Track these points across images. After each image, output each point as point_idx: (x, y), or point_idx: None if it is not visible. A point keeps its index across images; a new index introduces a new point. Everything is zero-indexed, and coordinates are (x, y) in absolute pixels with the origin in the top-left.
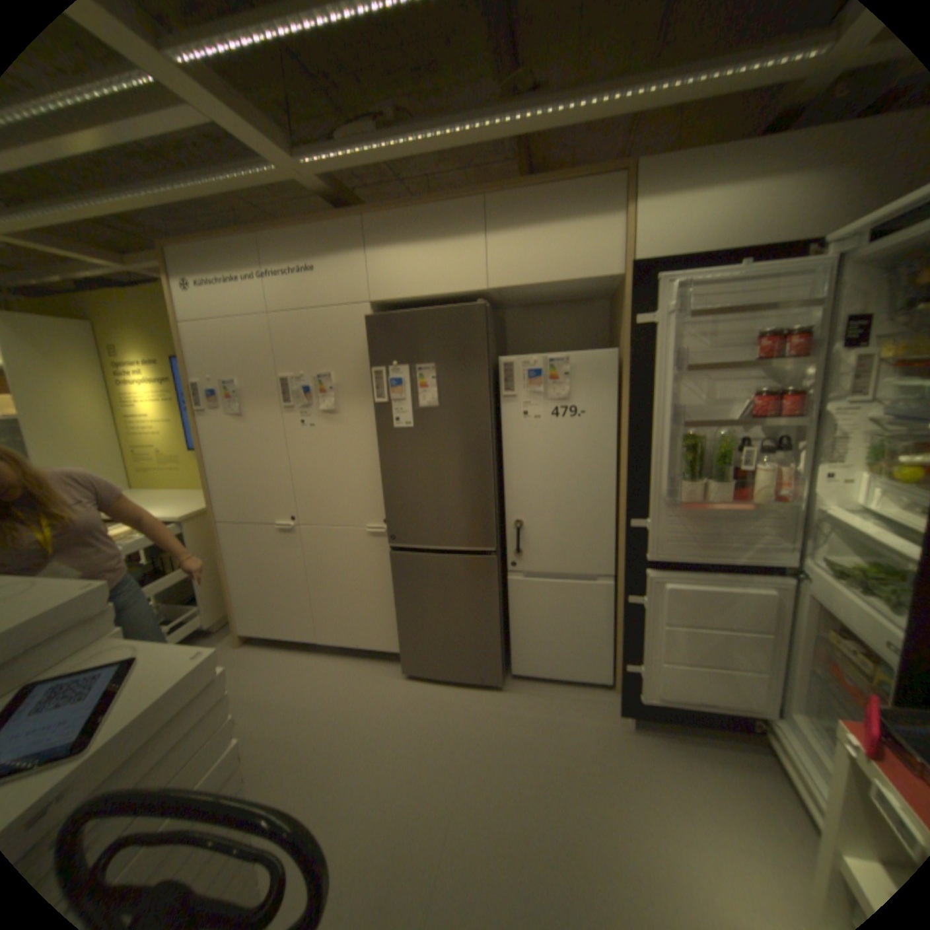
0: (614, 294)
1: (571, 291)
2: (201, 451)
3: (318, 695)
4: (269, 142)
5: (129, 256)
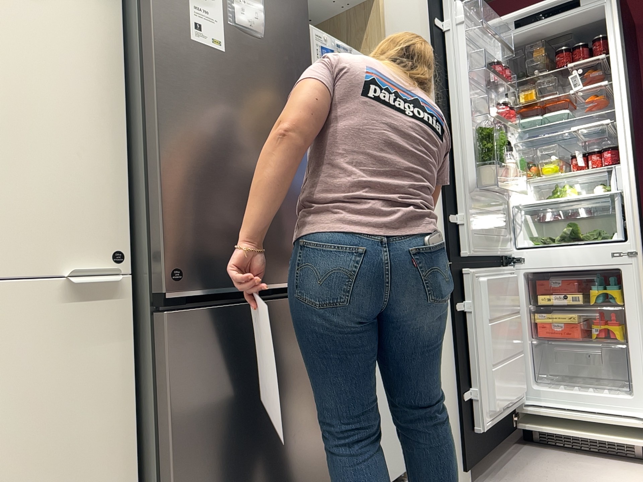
0: None
1: None
2: None
3: None
4: None
5: None
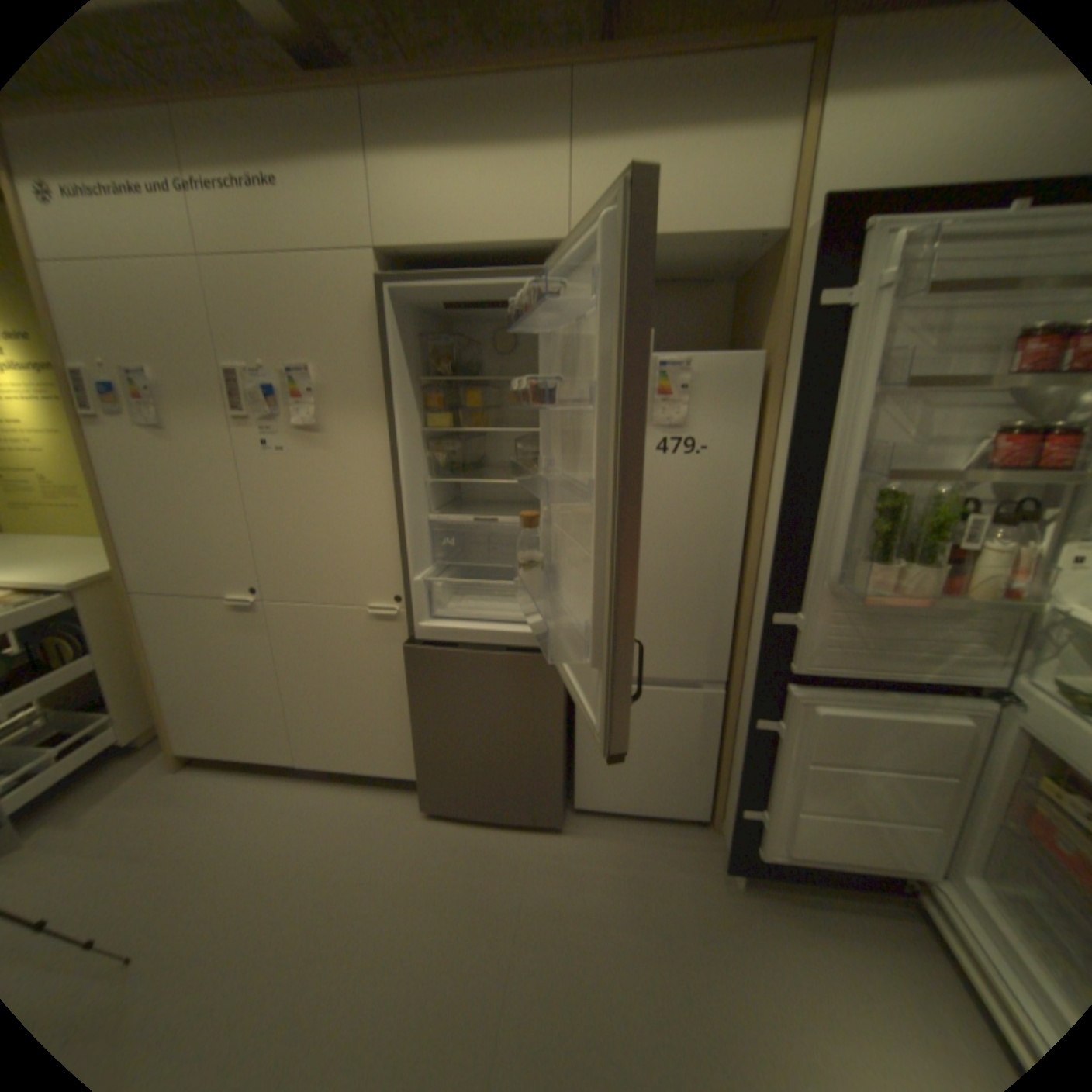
0: (749, 271)
1: (692, 258)
2: (95, 481)
3: (294, 848)
4: None
5: None
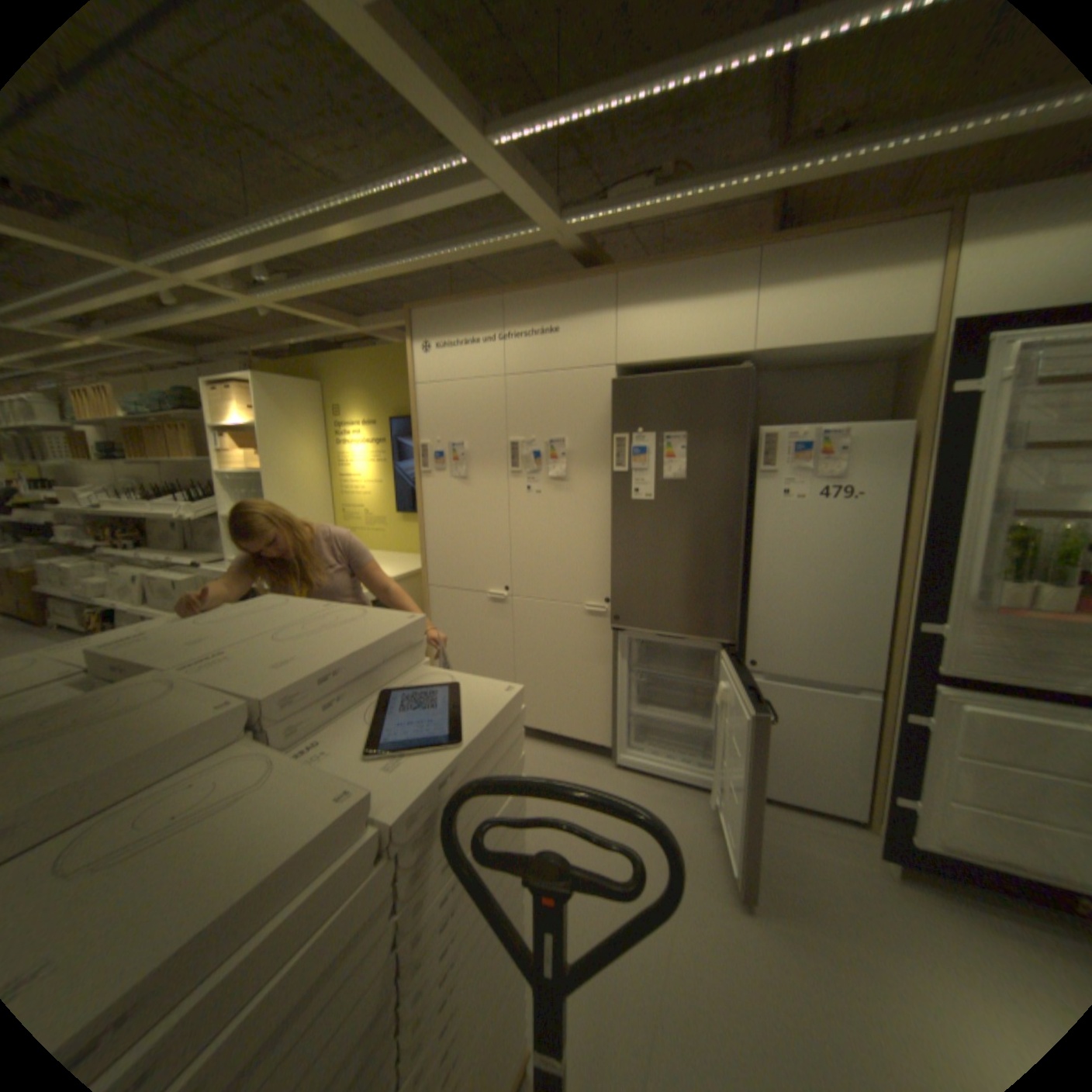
0: (908, 355)
1: (853, 352)
2: (422, 512)
3: None
4: (546, 206)
5: (363, 318)
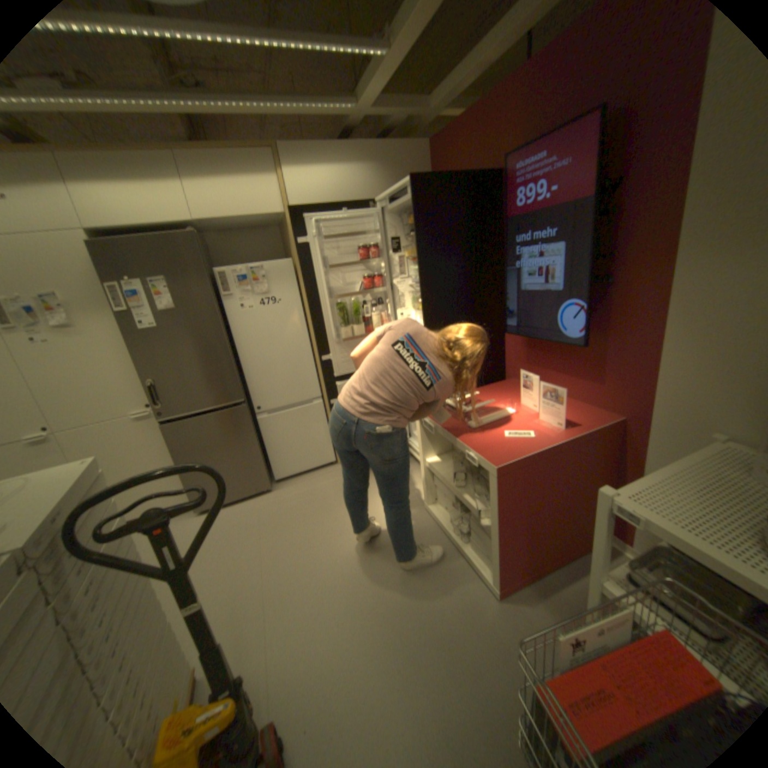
0: (281, 224)
1: (253, 222)
2: None
3: None
4: None
5: None
